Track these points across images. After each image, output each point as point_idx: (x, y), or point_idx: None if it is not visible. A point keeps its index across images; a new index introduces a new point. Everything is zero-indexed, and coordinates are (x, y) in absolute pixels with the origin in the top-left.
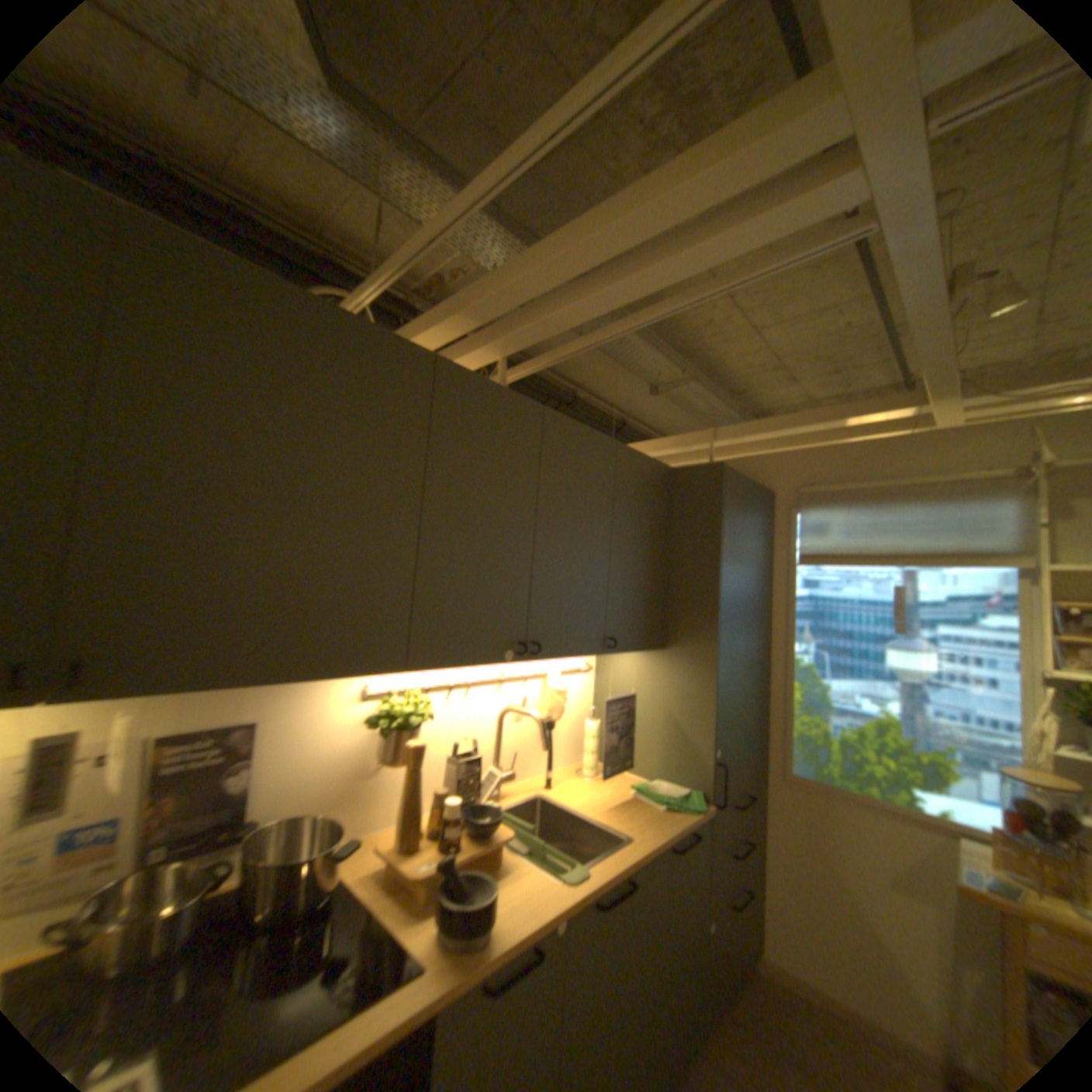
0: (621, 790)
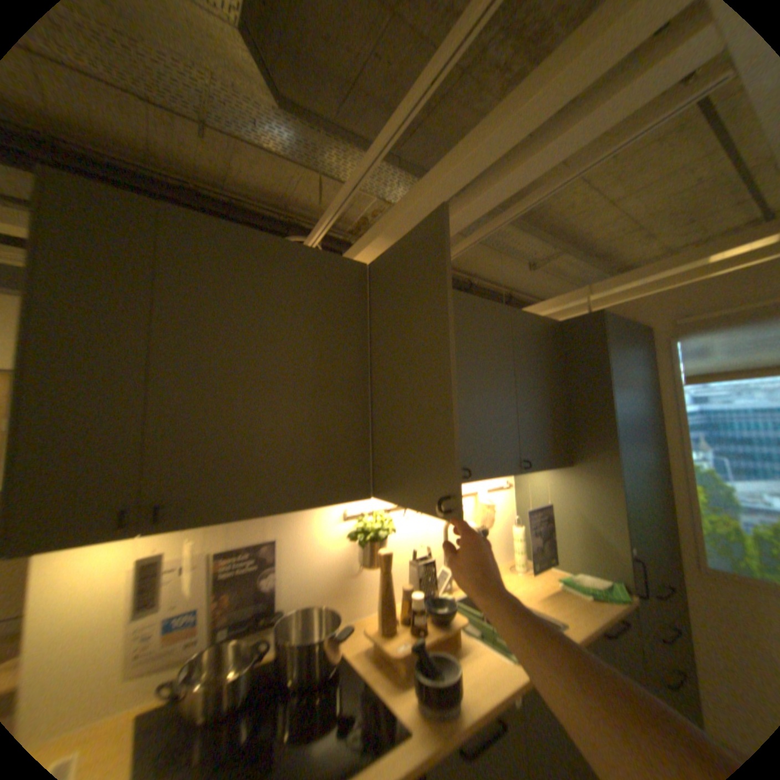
0: (551, 581)
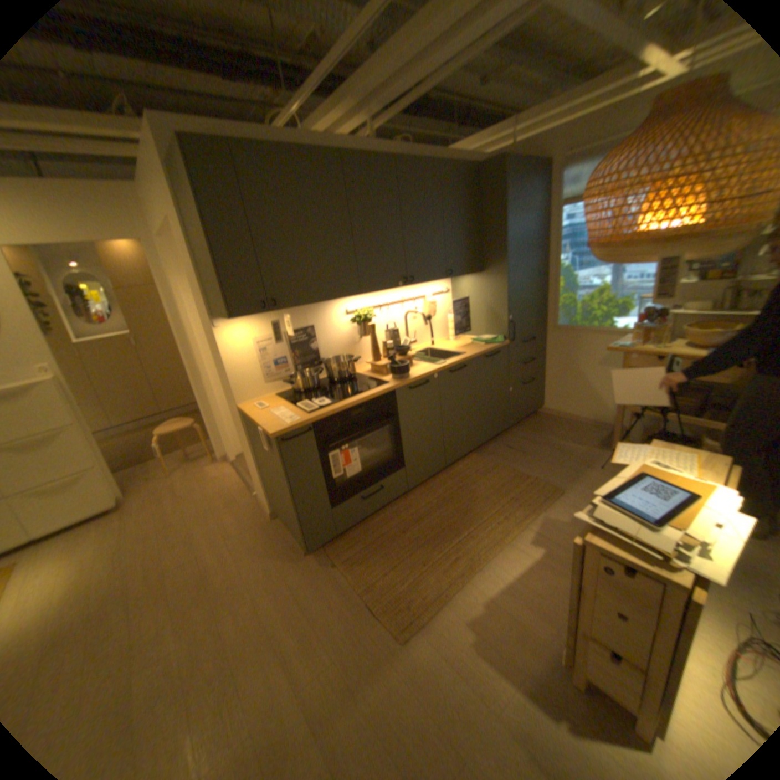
0: (465, 342)
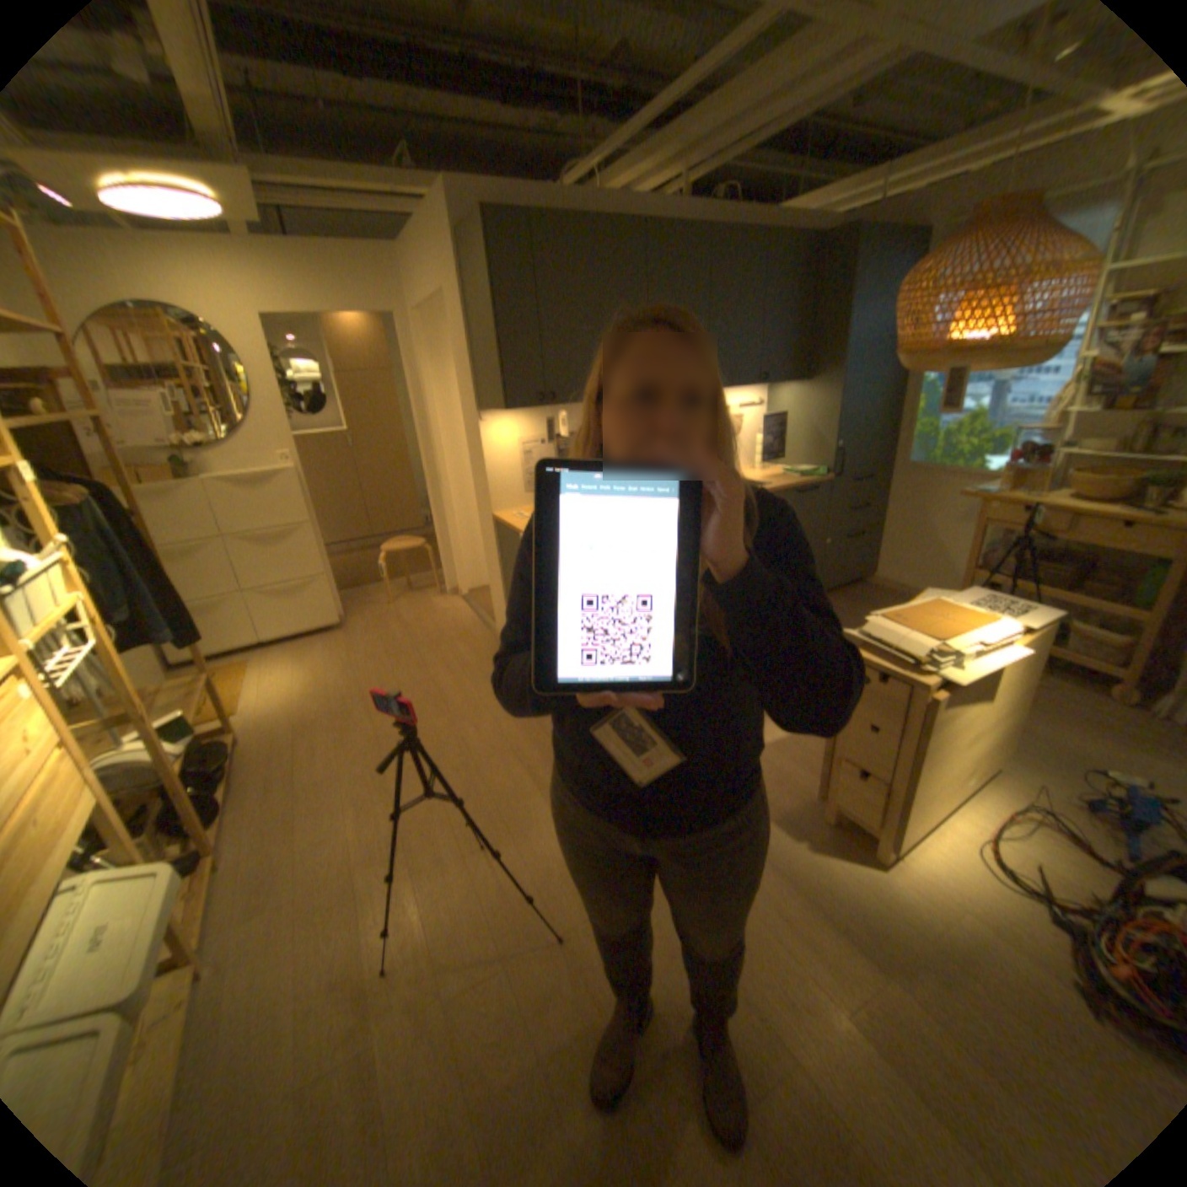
0: (776, 472)
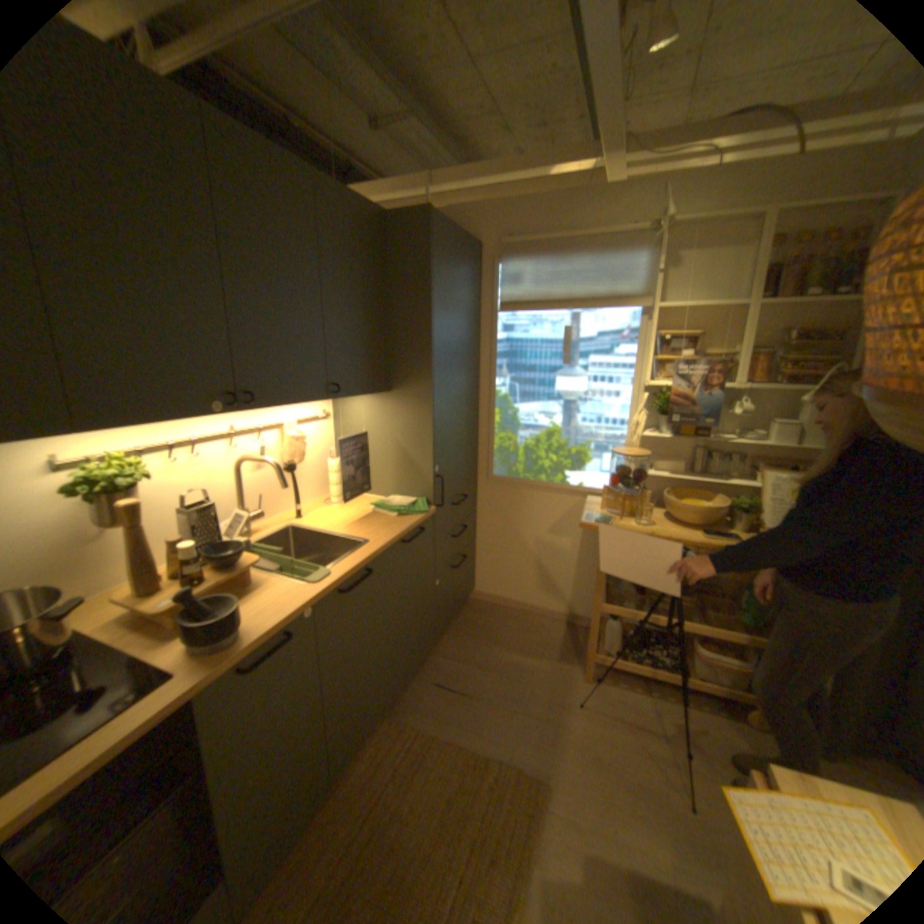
0: (363, 507)
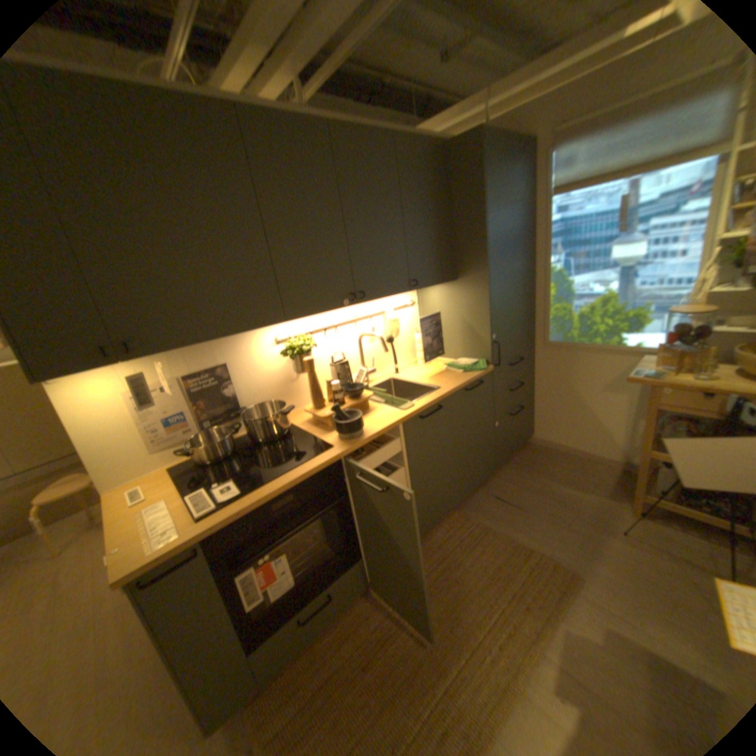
0: (439, 366)
